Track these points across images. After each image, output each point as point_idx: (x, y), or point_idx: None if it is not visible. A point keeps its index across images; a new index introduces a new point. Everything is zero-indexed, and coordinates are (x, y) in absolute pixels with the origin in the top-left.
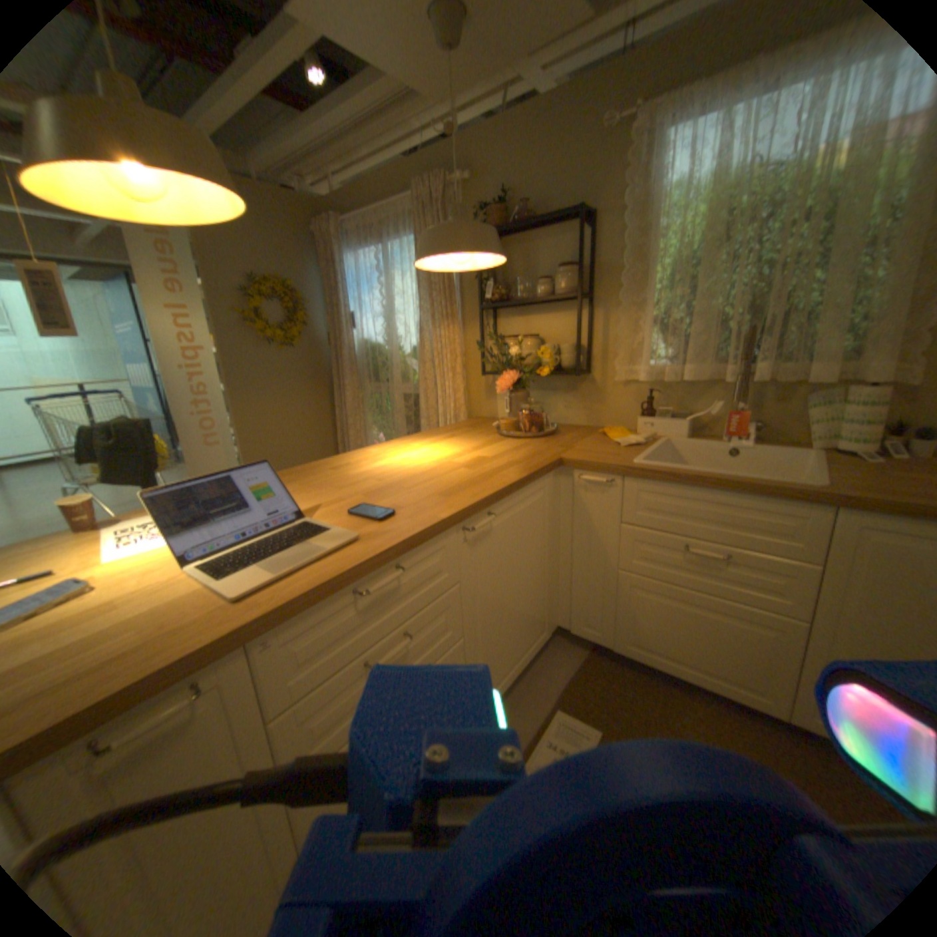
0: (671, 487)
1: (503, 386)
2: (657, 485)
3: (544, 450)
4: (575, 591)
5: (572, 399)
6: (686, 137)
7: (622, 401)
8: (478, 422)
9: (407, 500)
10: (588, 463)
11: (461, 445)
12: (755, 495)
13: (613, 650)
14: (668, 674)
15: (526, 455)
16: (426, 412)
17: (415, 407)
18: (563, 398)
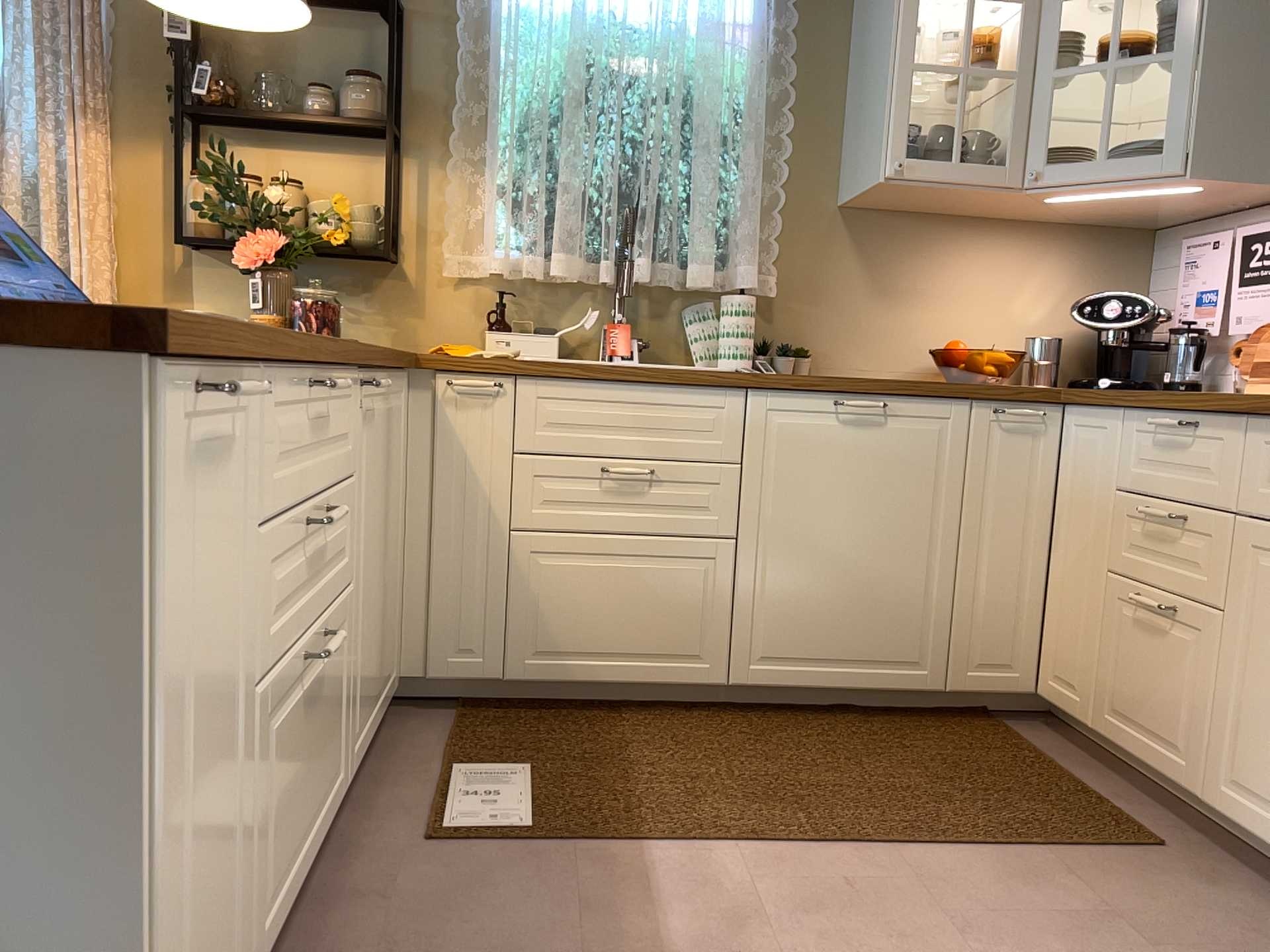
0: (577, 386)
1: (254, 256)
2: (559, 384)
3: None
4: (434, 592)
5: (363, 305)
6: None
7: (451, 310)
8: None
9: None
10: (458, 360)
11: None
12: (671, 384)
13: (500, 679)
14: (585, 682)
15: None
16: None
17: None
18: (346, 304)
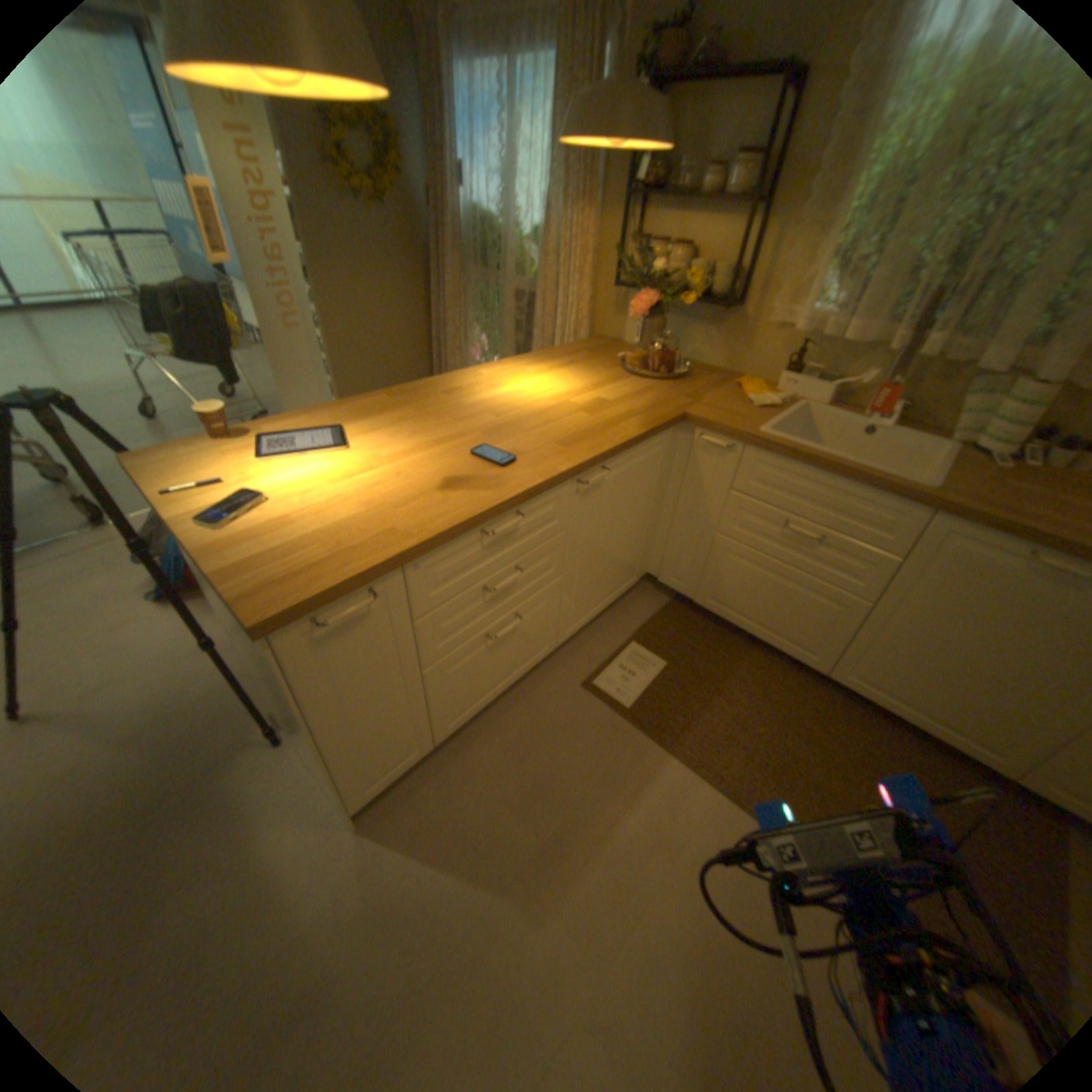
0: (788, 464)
1: (636, 312)
2: (775, 459)
3: (668, 400)
4: (669, 546)
5: (713, 334)
6: None
7: (768, 347)
8: (600, 346)
9: (524, 447)
10: (711, 424)
11: (579, 380)
12: (865, 485)
13: (693, 601)
14: (737, 627)
15: (648, 405)
16: (541, 322)
17: (526, 312)
18: (703, 332)
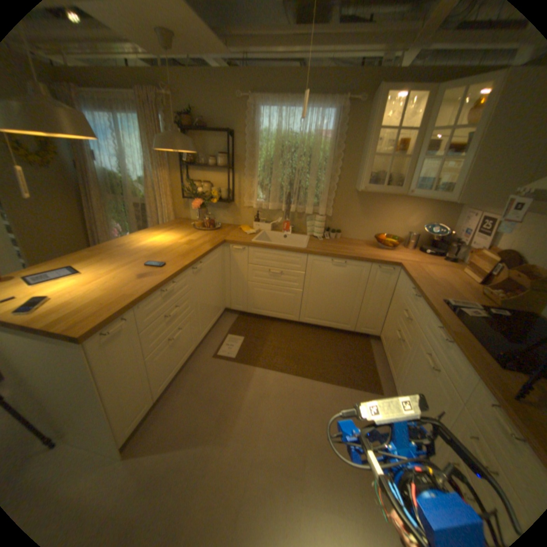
0: (263, 250)
1: (195, 207)
2: (259, 249)
3: (217, 237)
4: (231, 292)
5: (226, 212)
6: (266, 113)
7: (246, 215)
8: (181, 222)
9: (166, 259)
10: (235, 242)
11: (178, 234)
12: (287, 252)
13: (246, 312)
14: (265, 315)
15: (210, 239)
16: (150, 215)
17: (141, 211)
18: (222, 212)
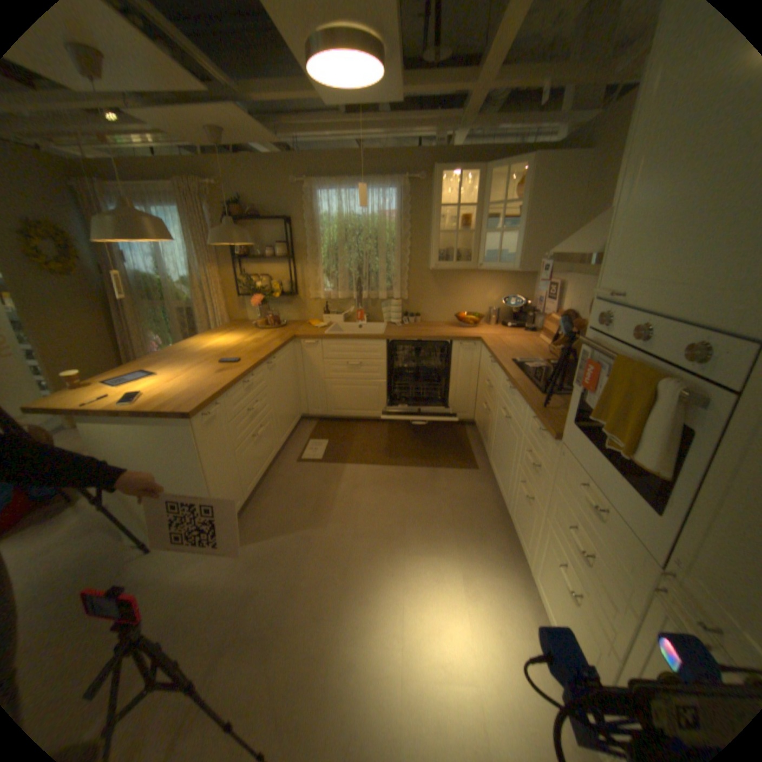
0: (338, 342)
1: (255, 304)
2: (333, 341)
3: (284, 333)
4: (307, 395)
5: (289, 308)
6: (323, 198)
7: (313, 308)
8: (238, 323)
9: (239, 356)
10: (305, 336)
11: (240, 335)
12: (364, 340)
13: (327, 415)
14: (348, 416)
15: (278, 336)
16: (200, 319)
17: (186, 317)
18: (285, 308)
